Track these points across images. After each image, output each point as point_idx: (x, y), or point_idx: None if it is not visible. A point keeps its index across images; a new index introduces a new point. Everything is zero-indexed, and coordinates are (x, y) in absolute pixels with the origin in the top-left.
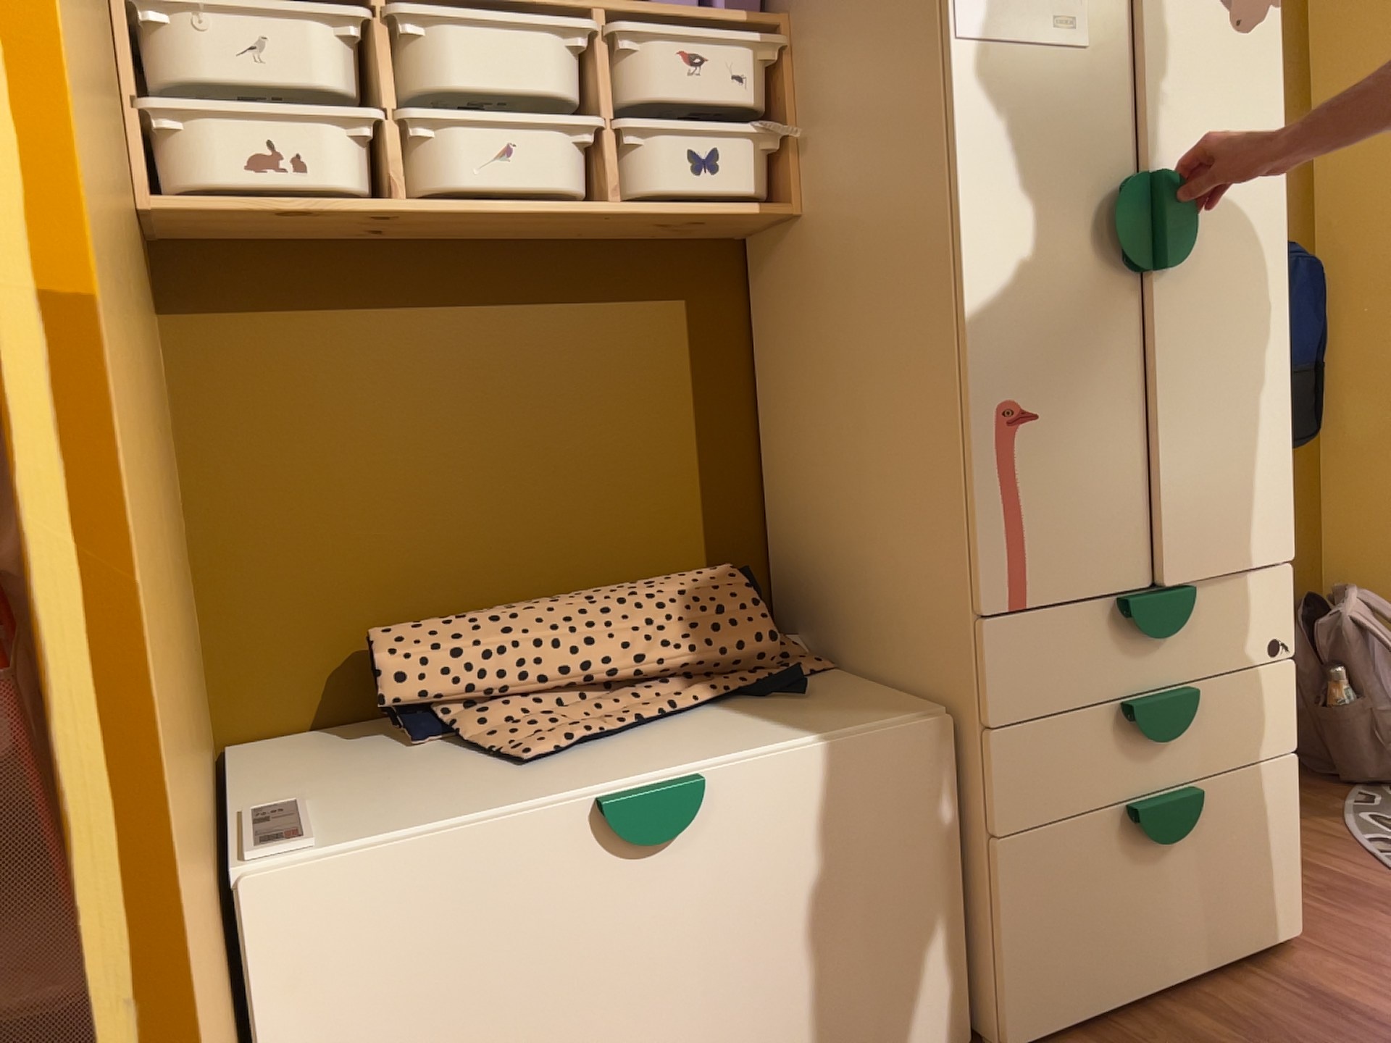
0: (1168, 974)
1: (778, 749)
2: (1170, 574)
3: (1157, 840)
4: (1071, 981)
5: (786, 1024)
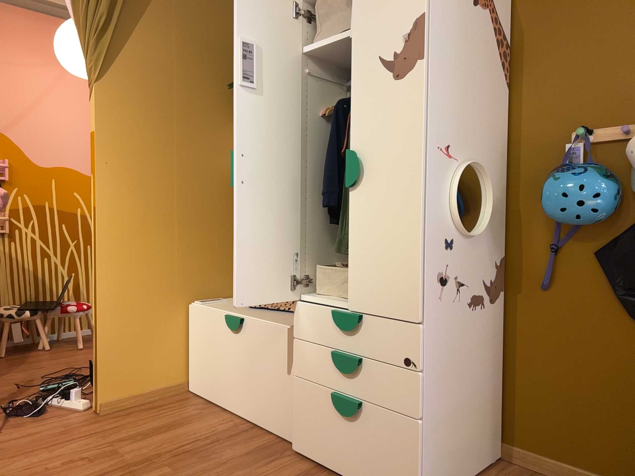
0: (347, 473)
1: (263, 321)
2: (355, 308)
3: (337, 411)
4: (311, 443)
5: (255, 397)
